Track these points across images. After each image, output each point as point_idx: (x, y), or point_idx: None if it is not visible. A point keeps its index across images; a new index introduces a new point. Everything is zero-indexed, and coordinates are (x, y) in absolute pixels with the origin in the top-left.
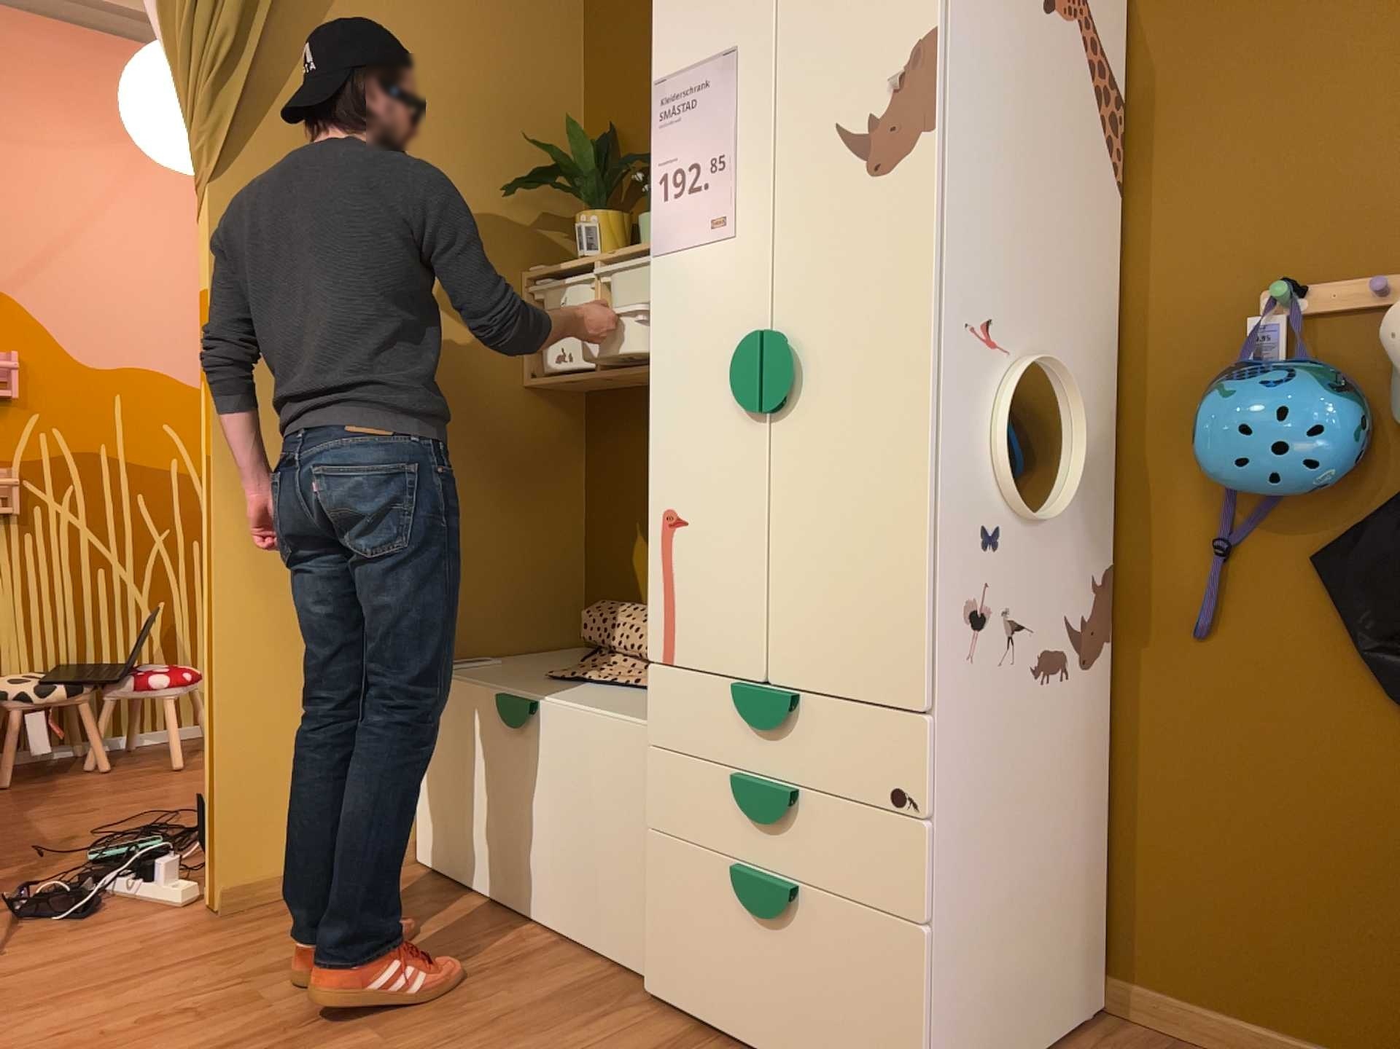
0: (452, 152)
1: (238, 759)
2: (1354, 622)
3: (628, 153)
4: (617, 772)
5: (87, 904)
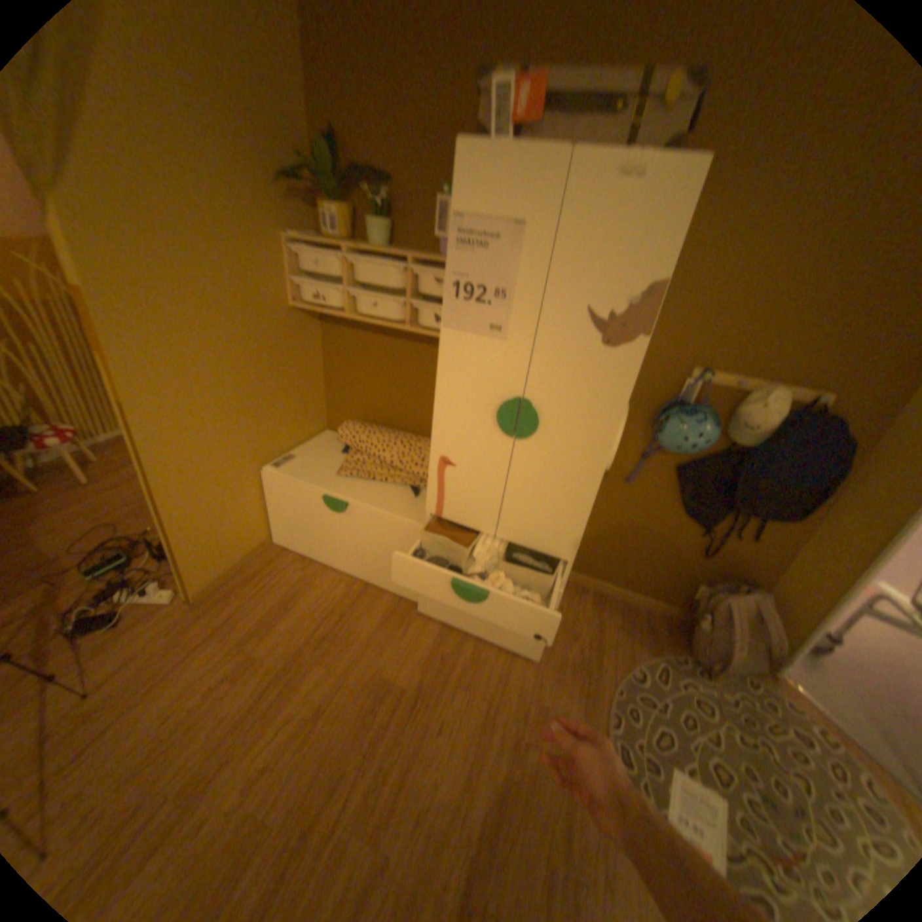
0: (228, 145)
1: (186, 545)
2: (684, 492)
3: (345, 155)
4: (399, 539)
5: (112, 616)
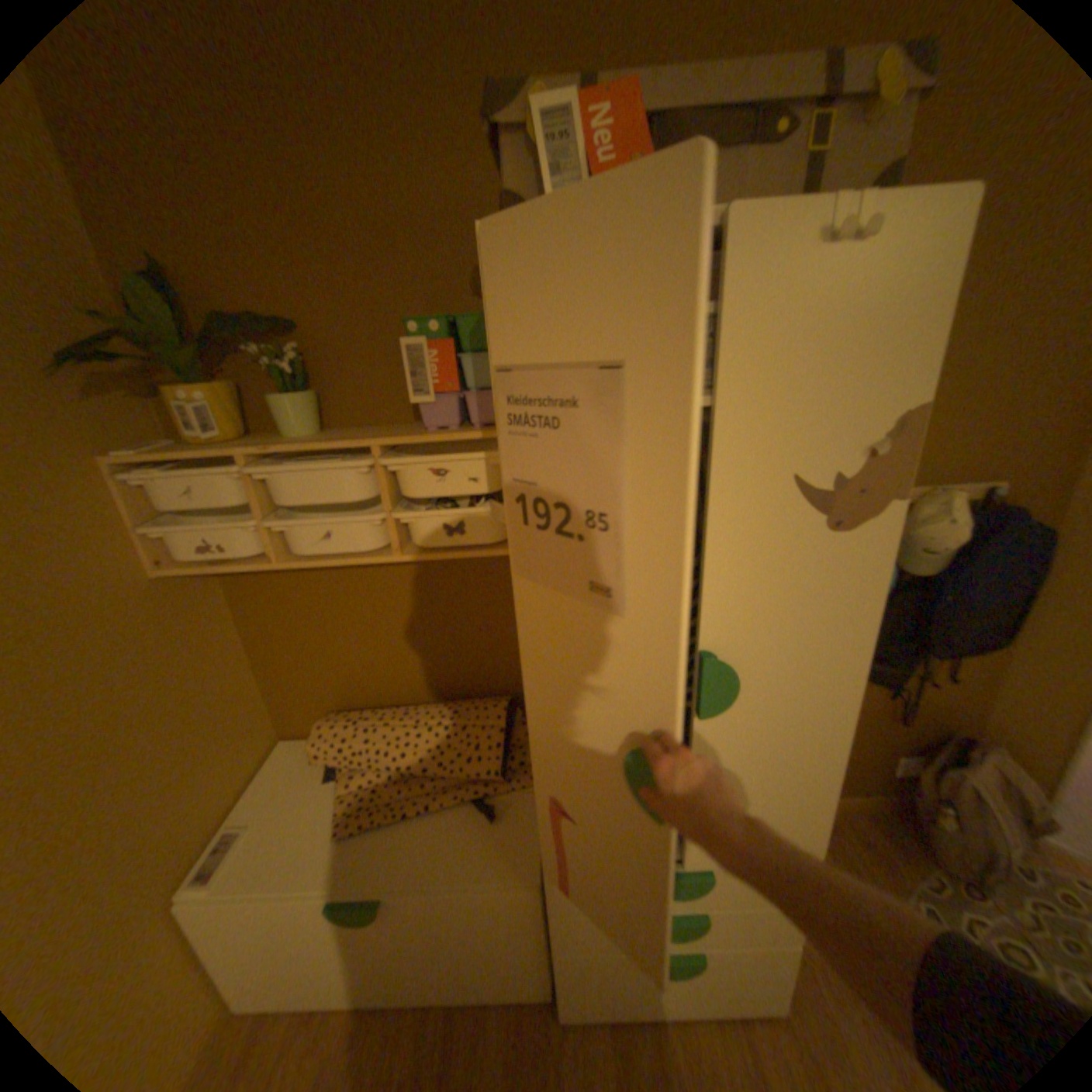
0: None
1: None
2: None
3: (193, 298)
4: (495, 919)
5: None
